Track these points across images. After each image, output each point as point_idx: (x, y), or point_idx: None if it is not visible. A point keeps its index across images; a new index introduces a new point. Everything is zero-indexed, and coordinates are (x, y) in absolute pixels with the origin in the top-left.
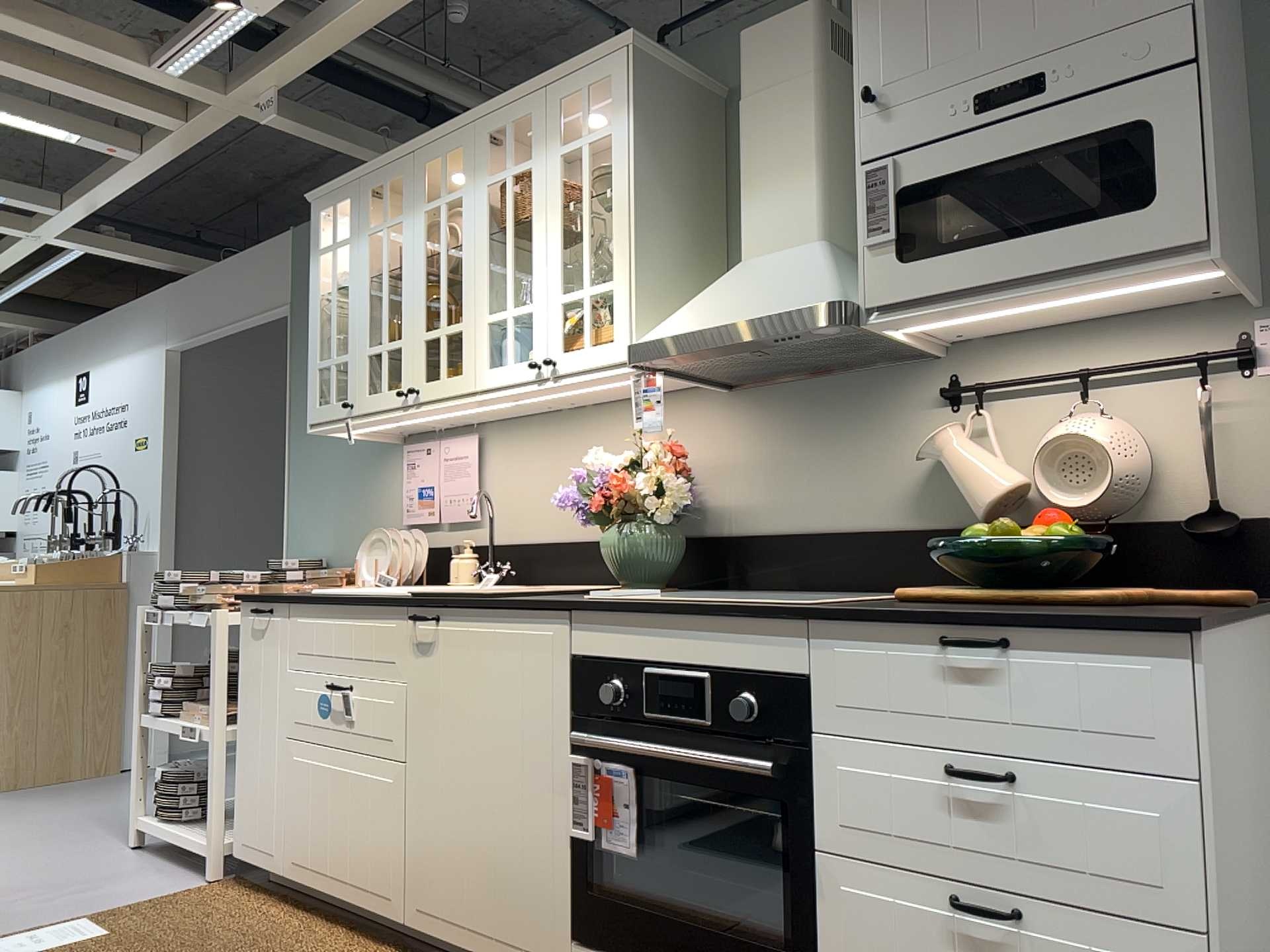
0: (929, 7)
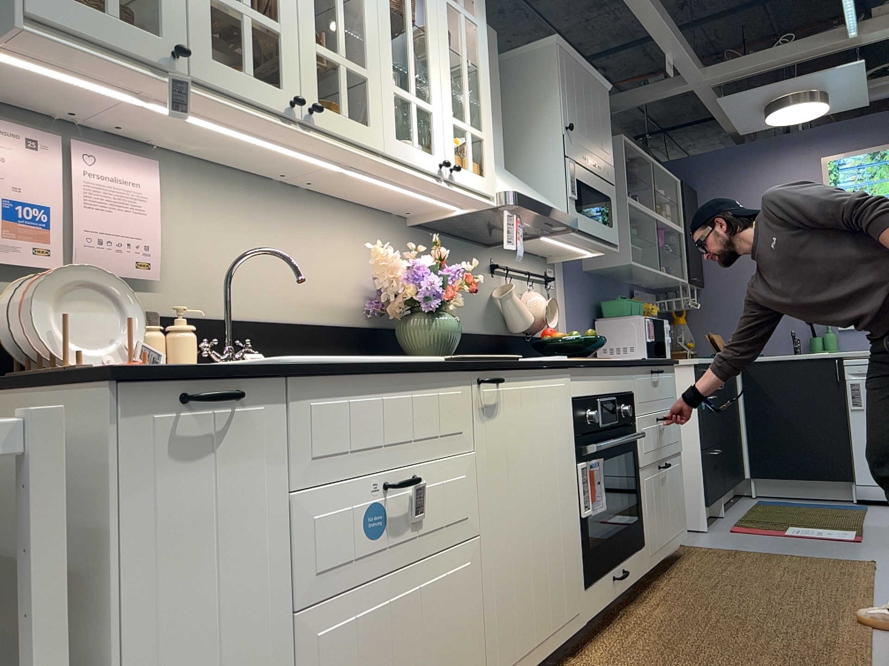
0: (578, 107)
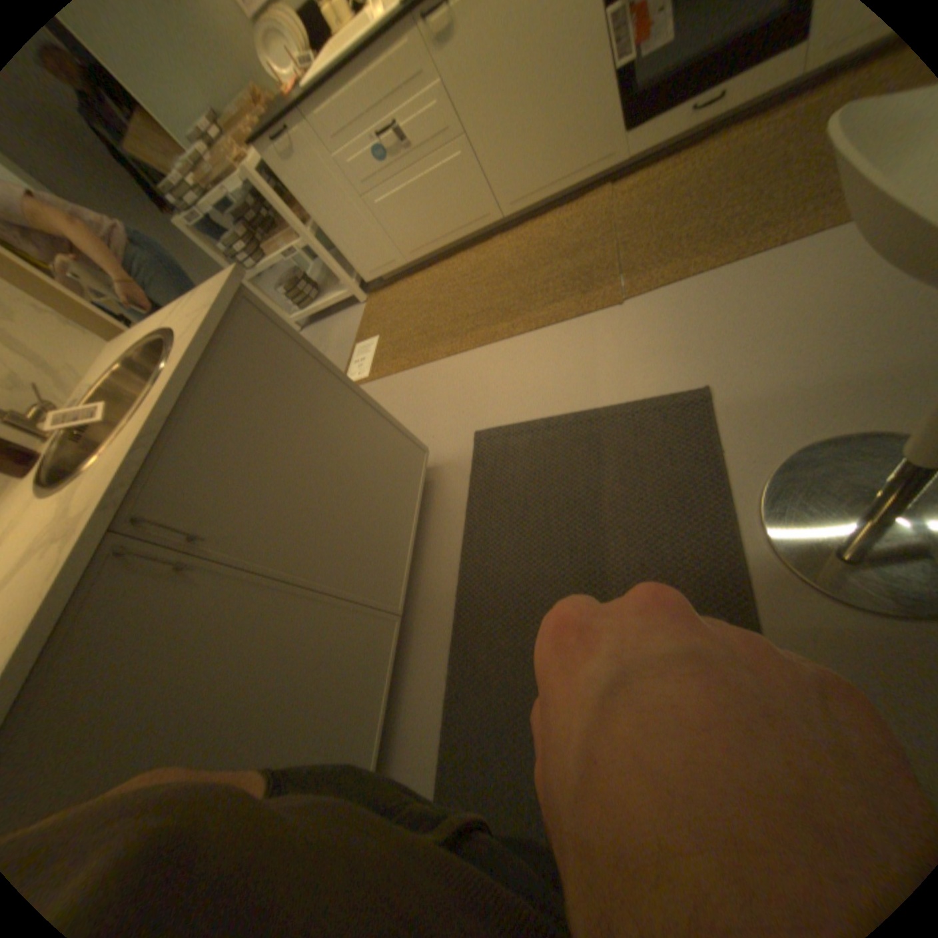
0: None
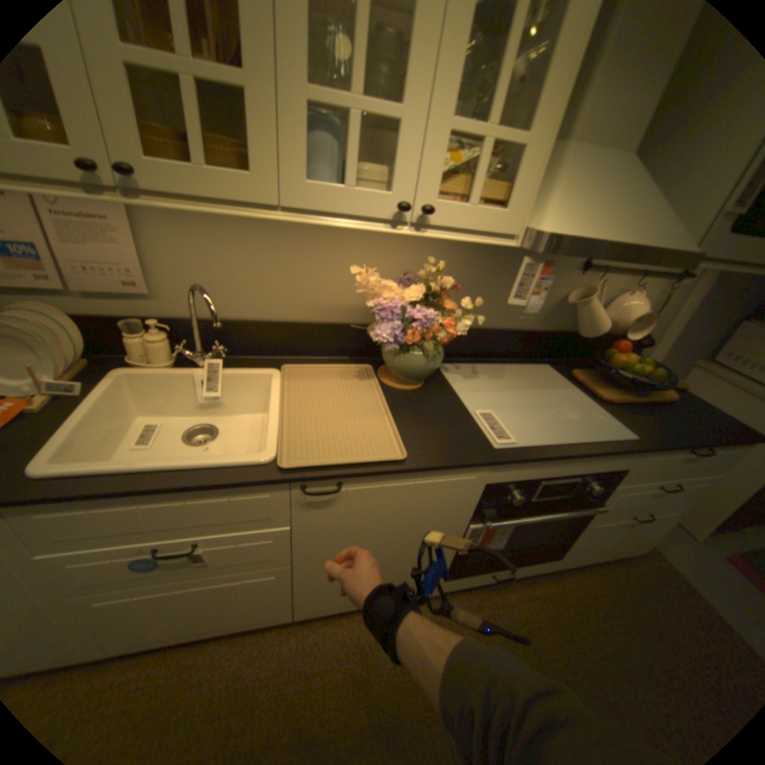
0: None
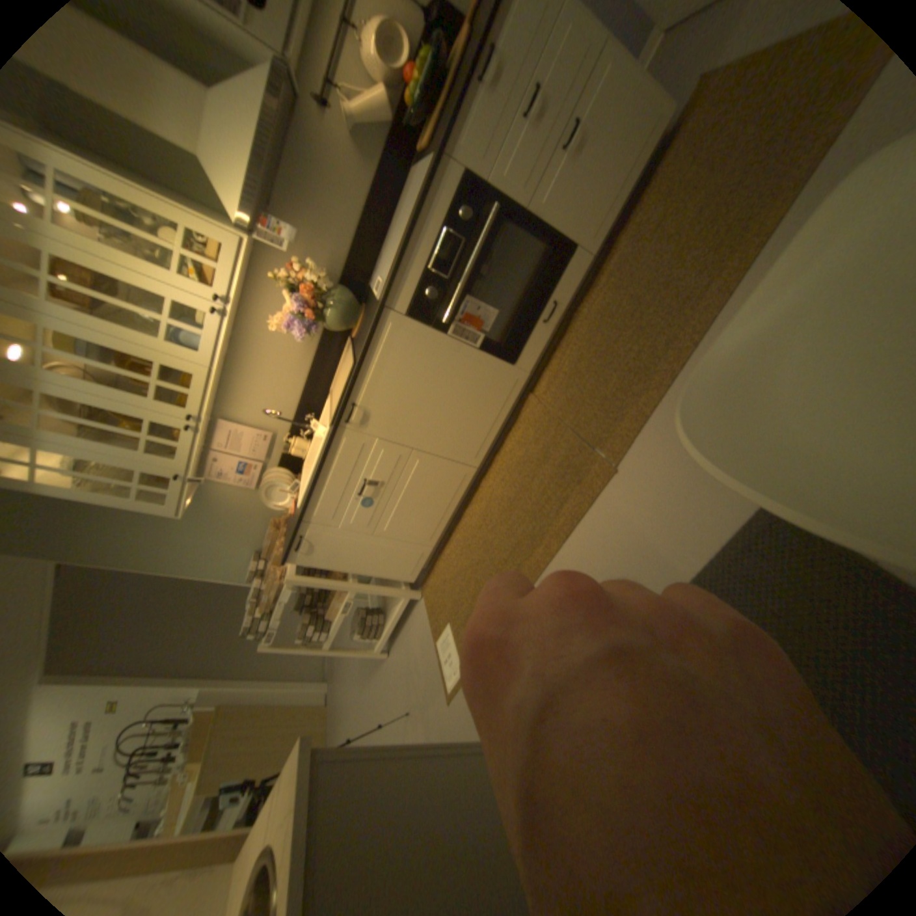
0: None
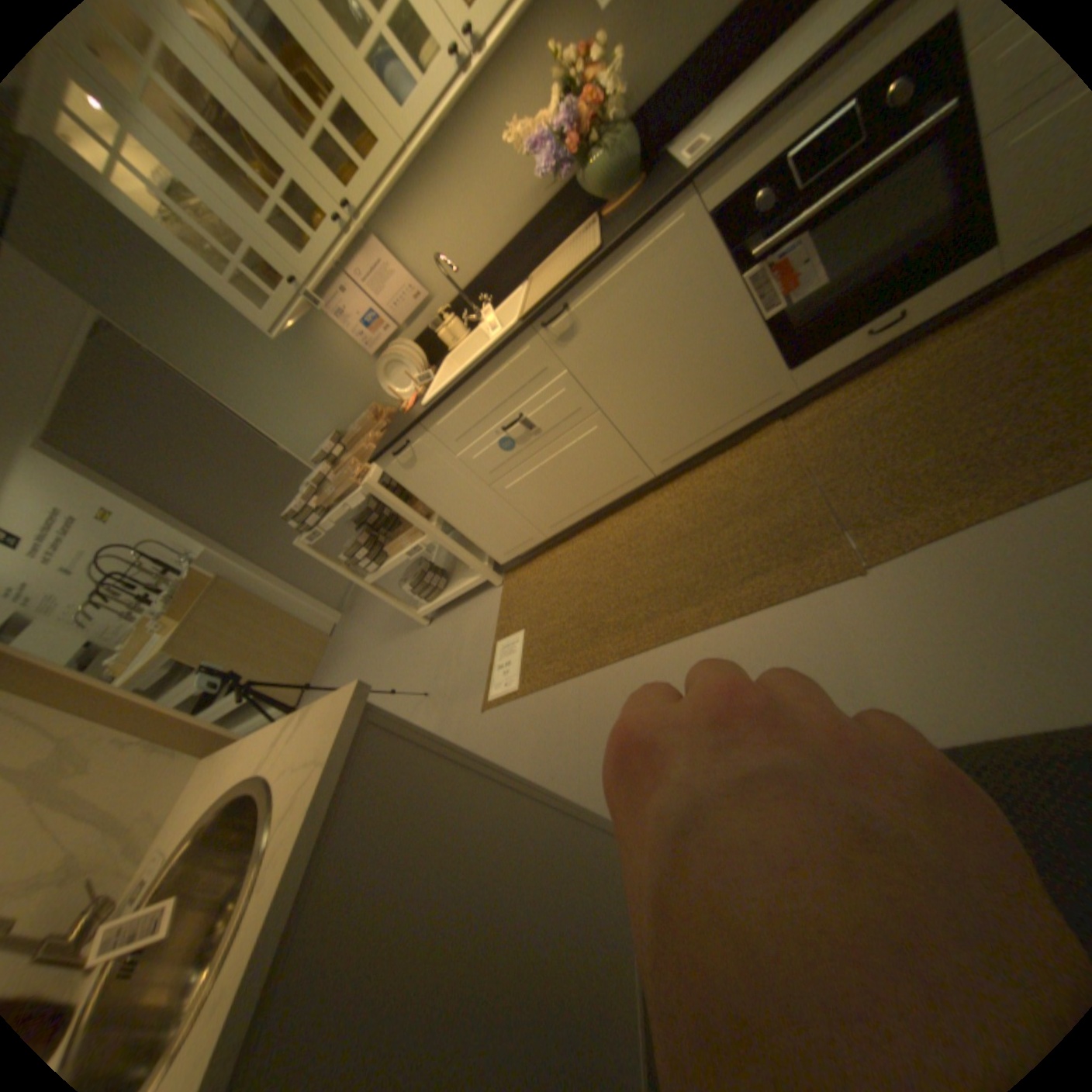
0: None
